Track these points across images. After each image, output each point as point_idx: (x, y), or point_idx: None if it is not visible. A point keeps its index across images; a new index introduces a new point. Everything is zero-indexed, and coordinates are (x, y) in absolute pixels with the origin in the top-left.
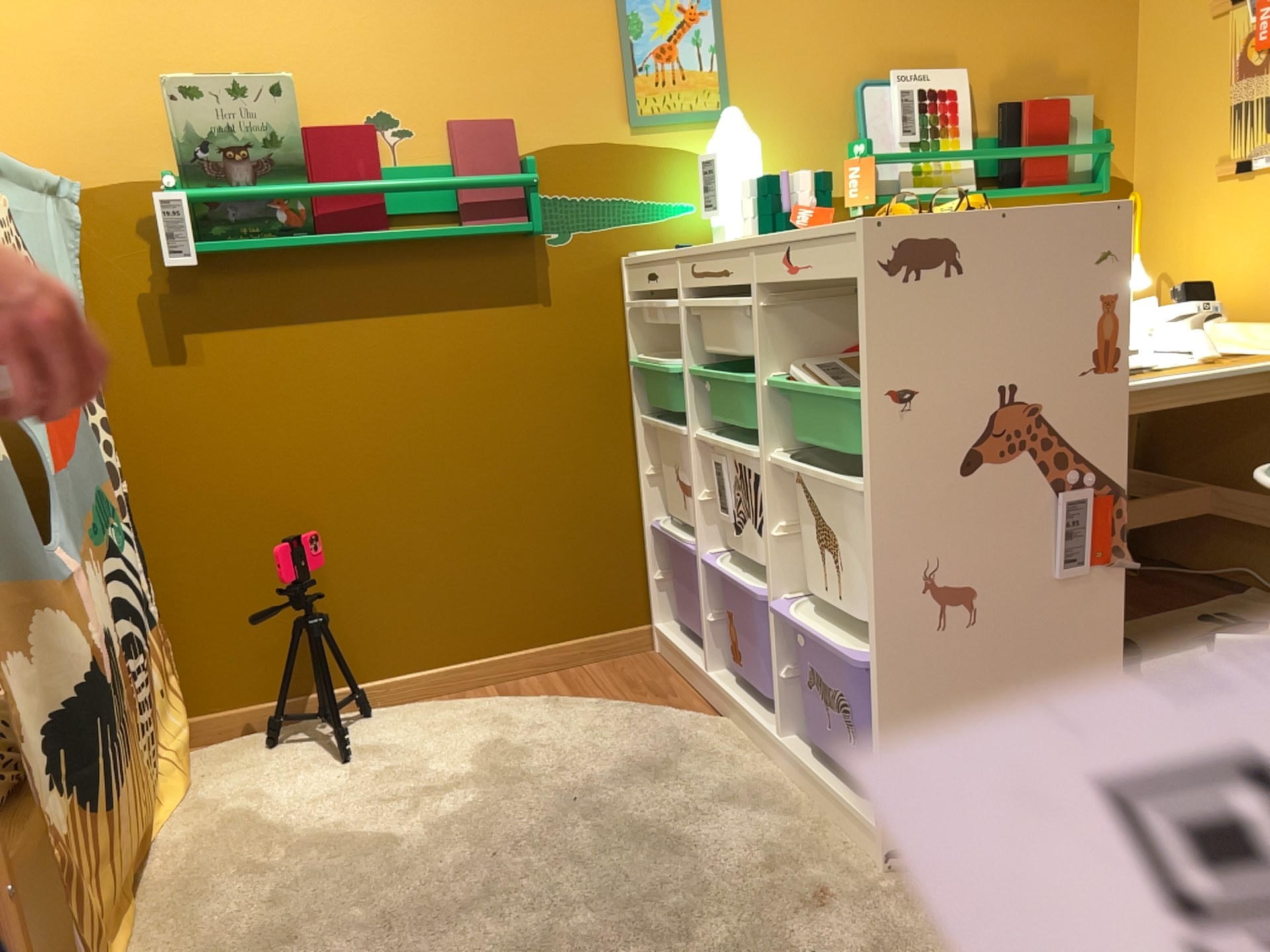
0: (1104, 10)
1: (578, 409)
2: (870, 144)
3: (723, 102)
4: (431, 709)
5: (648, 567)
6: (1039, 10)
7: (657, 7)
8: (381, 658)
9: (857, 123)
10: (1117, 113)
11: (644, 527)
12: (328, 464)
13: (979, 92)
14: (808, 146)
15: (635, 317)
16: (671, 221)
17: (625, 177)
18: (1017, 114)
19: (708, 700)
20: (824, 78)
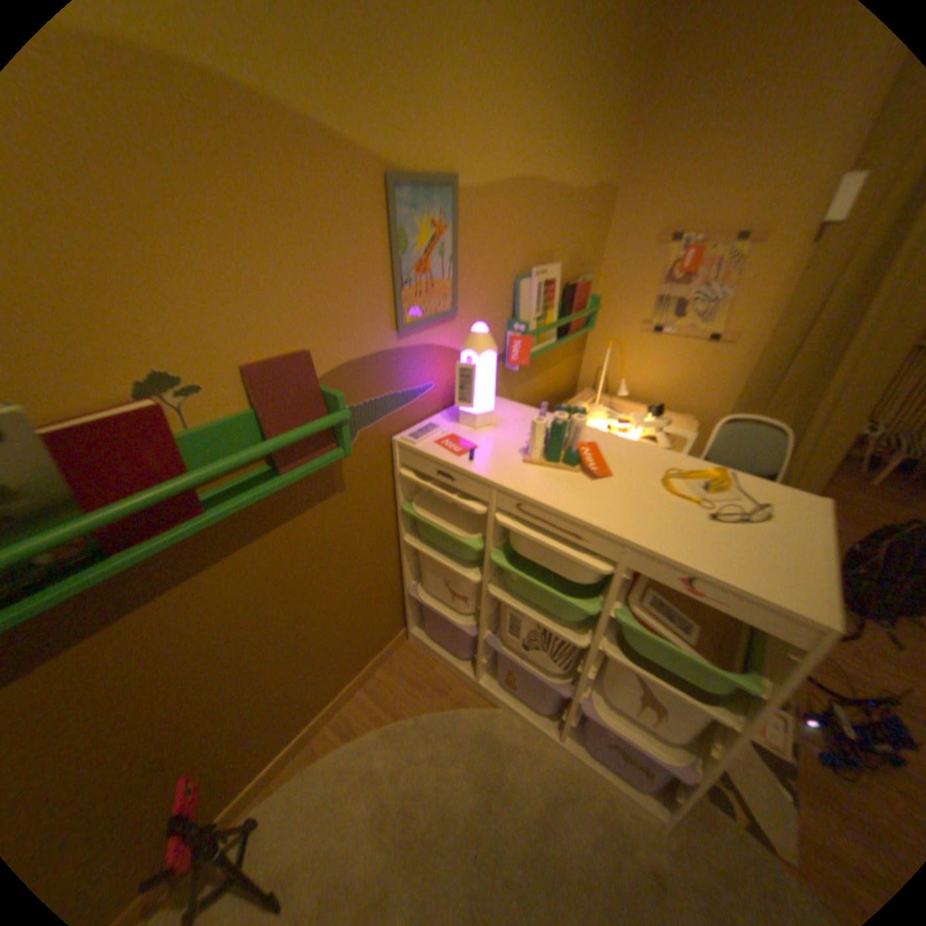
0: (604, 219)
1: (366, 548)
2: (529, 326)
3: (455, 302)
4: (304, 788)
5: (403, 604)
6: (586, 219)
7: (419, 219)
8: (248, 774)
9: (513, 303)
10: (596, 280)
11: (402, 587)
12: (172, 710)
13: (559, 274)
14: (491, 324)
15: (404, 477)
16: (420, 399)
17: (394, 376)
18: (575, 290)
19: (475, 688)
20: (503, 274)
